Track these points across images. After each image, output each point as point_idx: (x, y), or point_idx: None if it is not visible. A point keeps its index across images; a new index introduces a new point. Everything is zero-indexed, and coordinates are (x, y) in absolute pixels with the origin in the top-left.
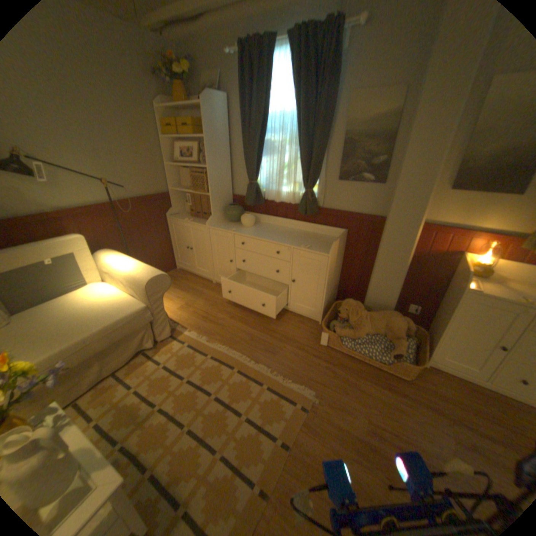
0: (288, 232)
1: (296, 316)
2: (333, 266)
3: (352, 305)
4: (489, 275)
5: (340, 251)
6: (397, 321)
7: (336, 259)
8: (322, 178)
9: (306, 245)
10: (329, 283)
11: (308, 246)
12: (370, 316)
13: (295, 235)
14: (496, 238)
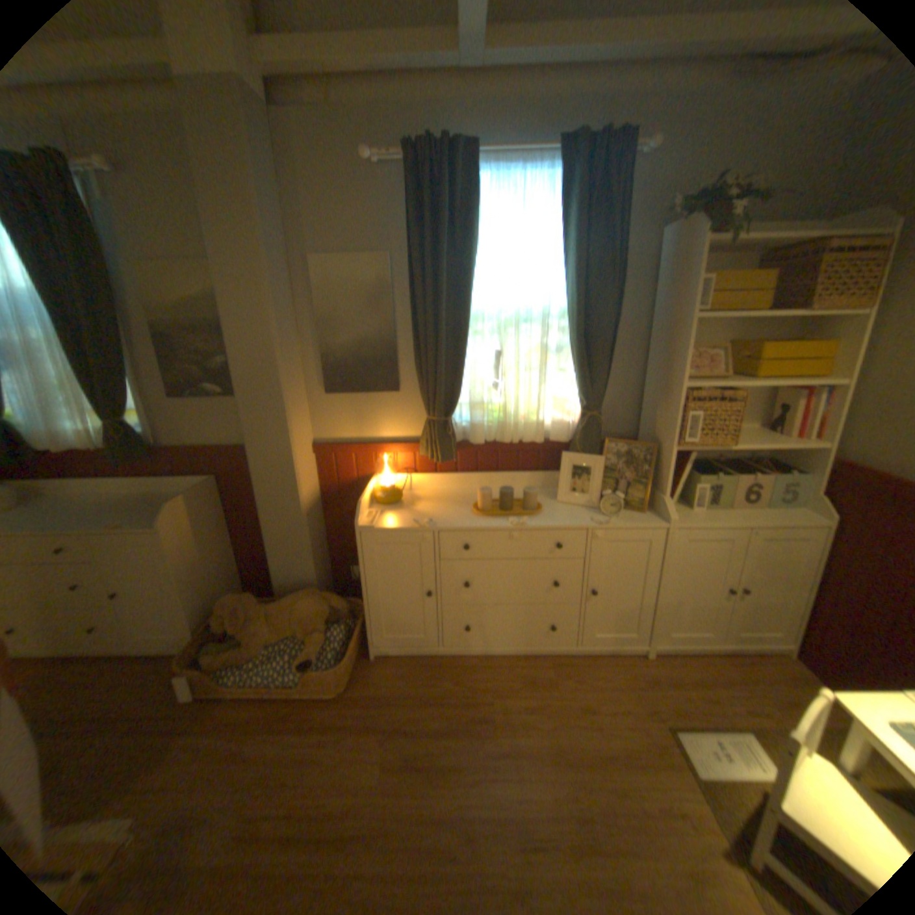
0: (99, 504)
1: (146, 665)
2: (189, 547)
3: (230, 605)
4: (394, 499)
5: (203, 515)
6: (305, 606)
7: (193, 533)
8: (136, 399)
9: (120, 522)
10: (190, 578)
11: (116, 525)
12: (266, 613)
13: (111, 507)
14: (398, 449)
